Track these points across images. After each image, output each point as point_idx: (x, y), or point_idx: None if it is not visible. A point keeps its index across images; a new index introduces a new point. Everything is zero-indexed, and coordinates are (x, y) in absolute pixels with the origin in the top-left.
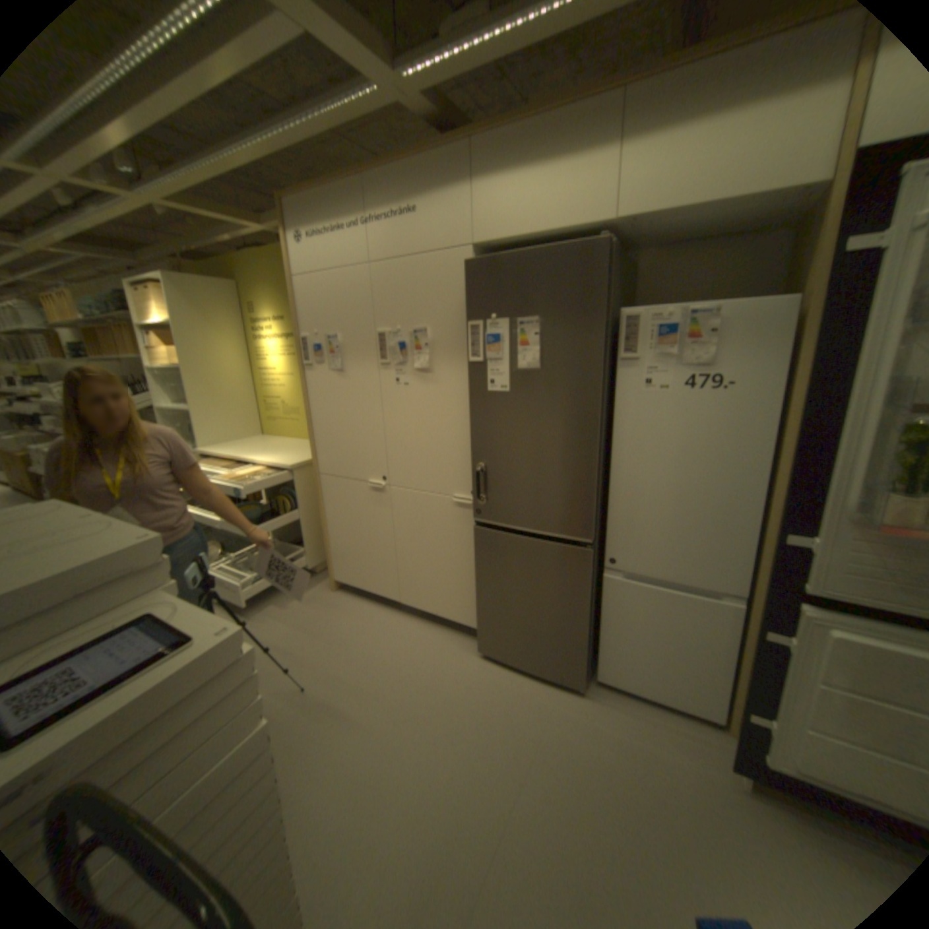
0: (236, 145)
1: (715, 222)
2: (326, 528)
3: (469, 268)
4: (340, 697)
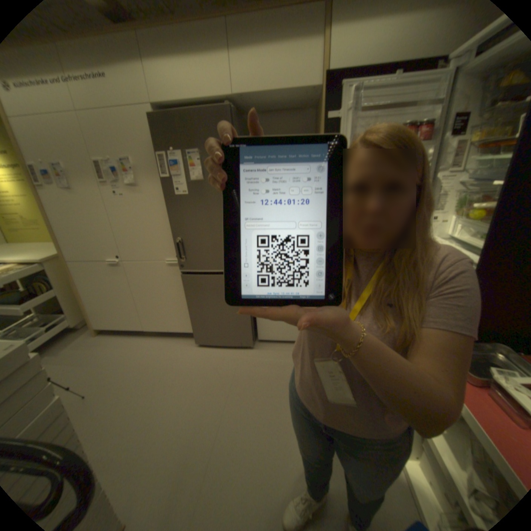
0: None
1: (280, 101)
2: (79, 297)
3: (150, 118)
4: (111, 392)
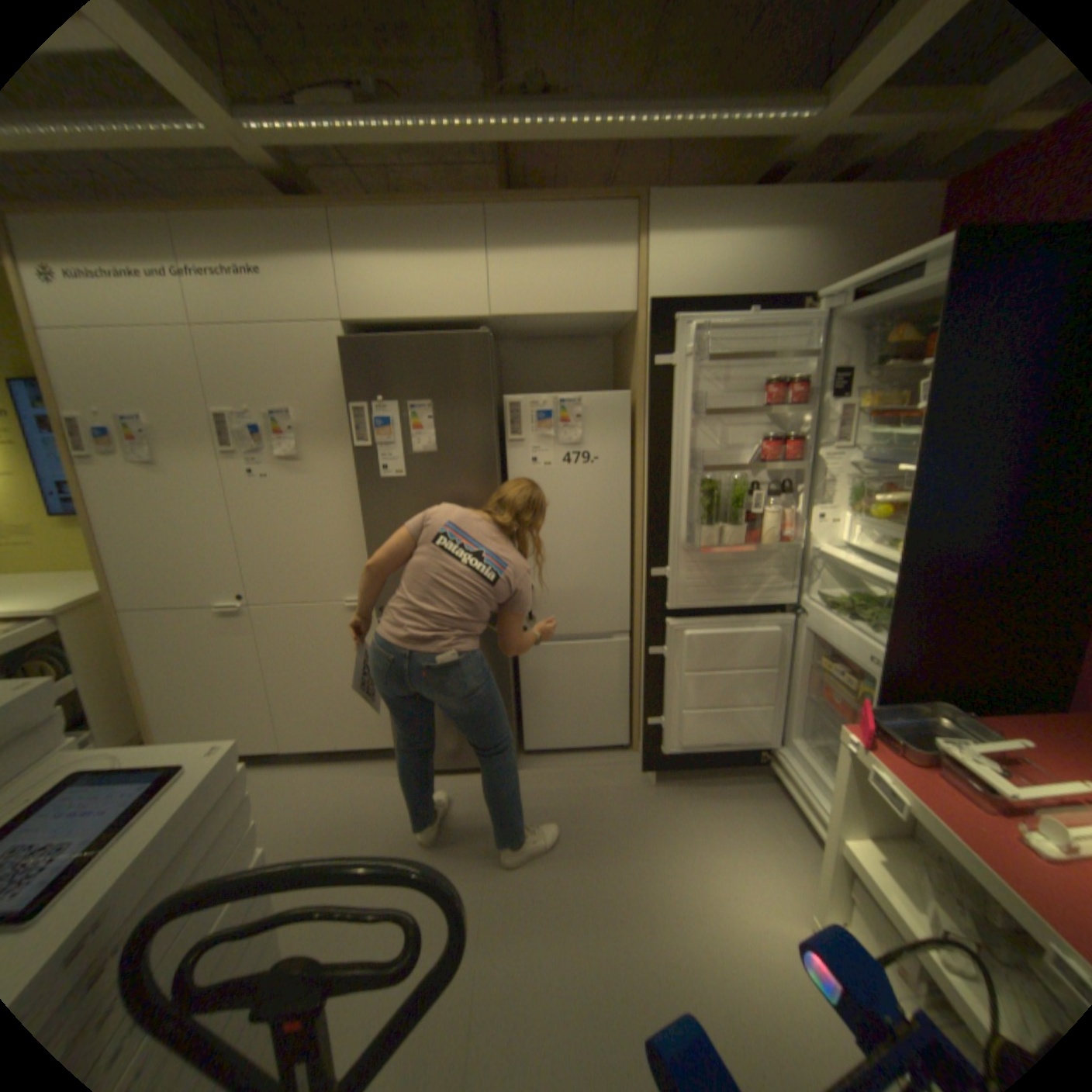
0: None
1: (562, 328)
2: (135, 687)
3: (339, 345)
4: None
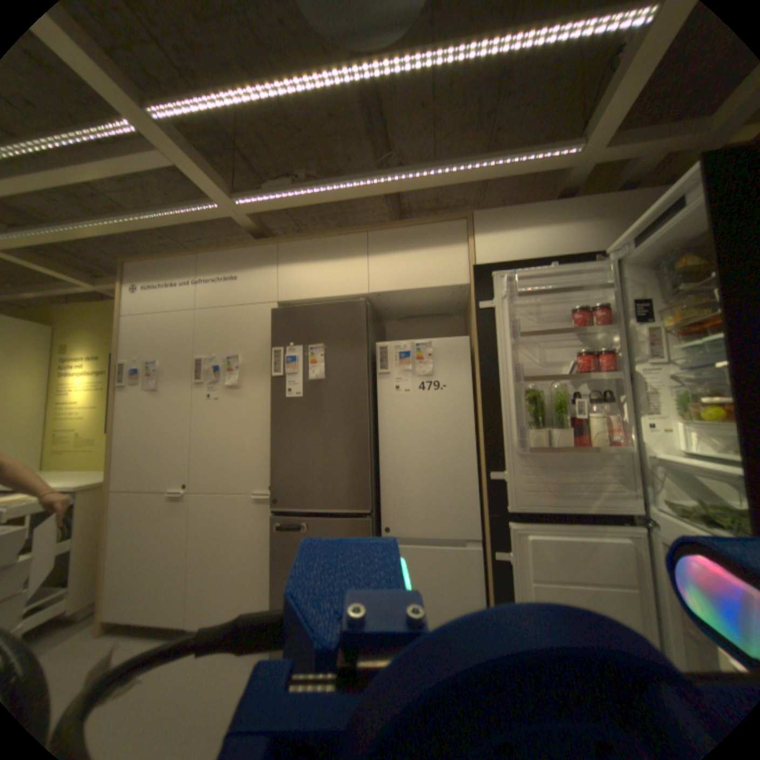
0: (92, 221)
1: (422, 304)
2: (103, 555)
3: (273, 316)
4: None
